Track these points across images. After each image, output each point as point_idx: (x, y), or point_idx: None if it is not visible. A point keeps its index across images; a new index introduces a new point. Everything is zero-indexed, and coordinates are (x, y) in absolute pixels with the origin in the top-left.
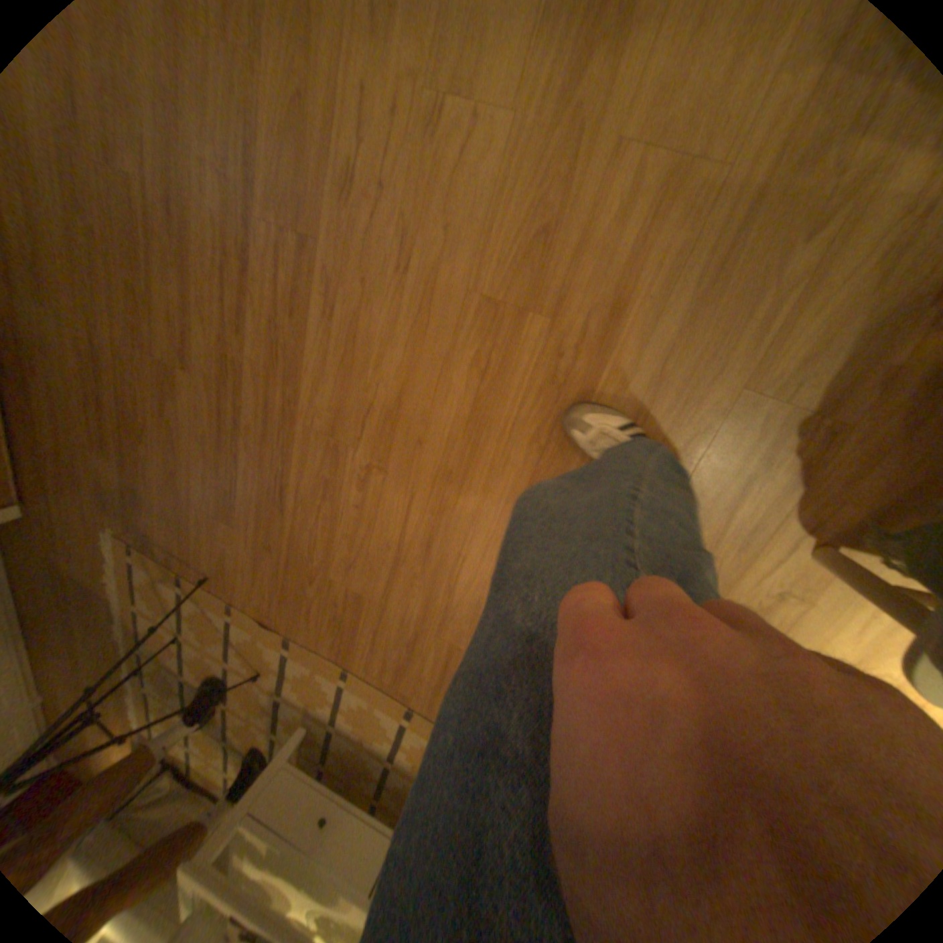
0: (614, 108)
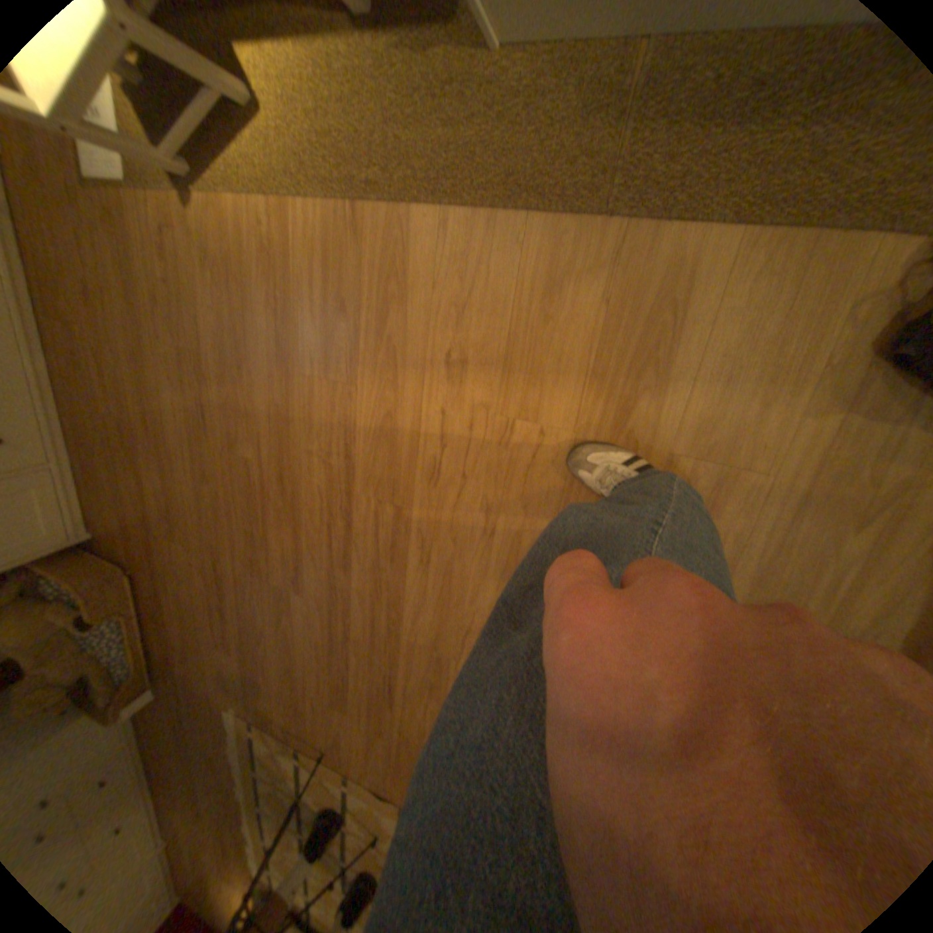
0: (662, 431)
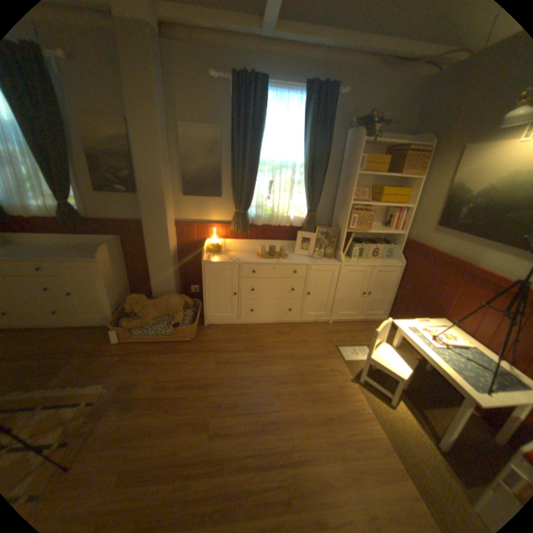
0: None
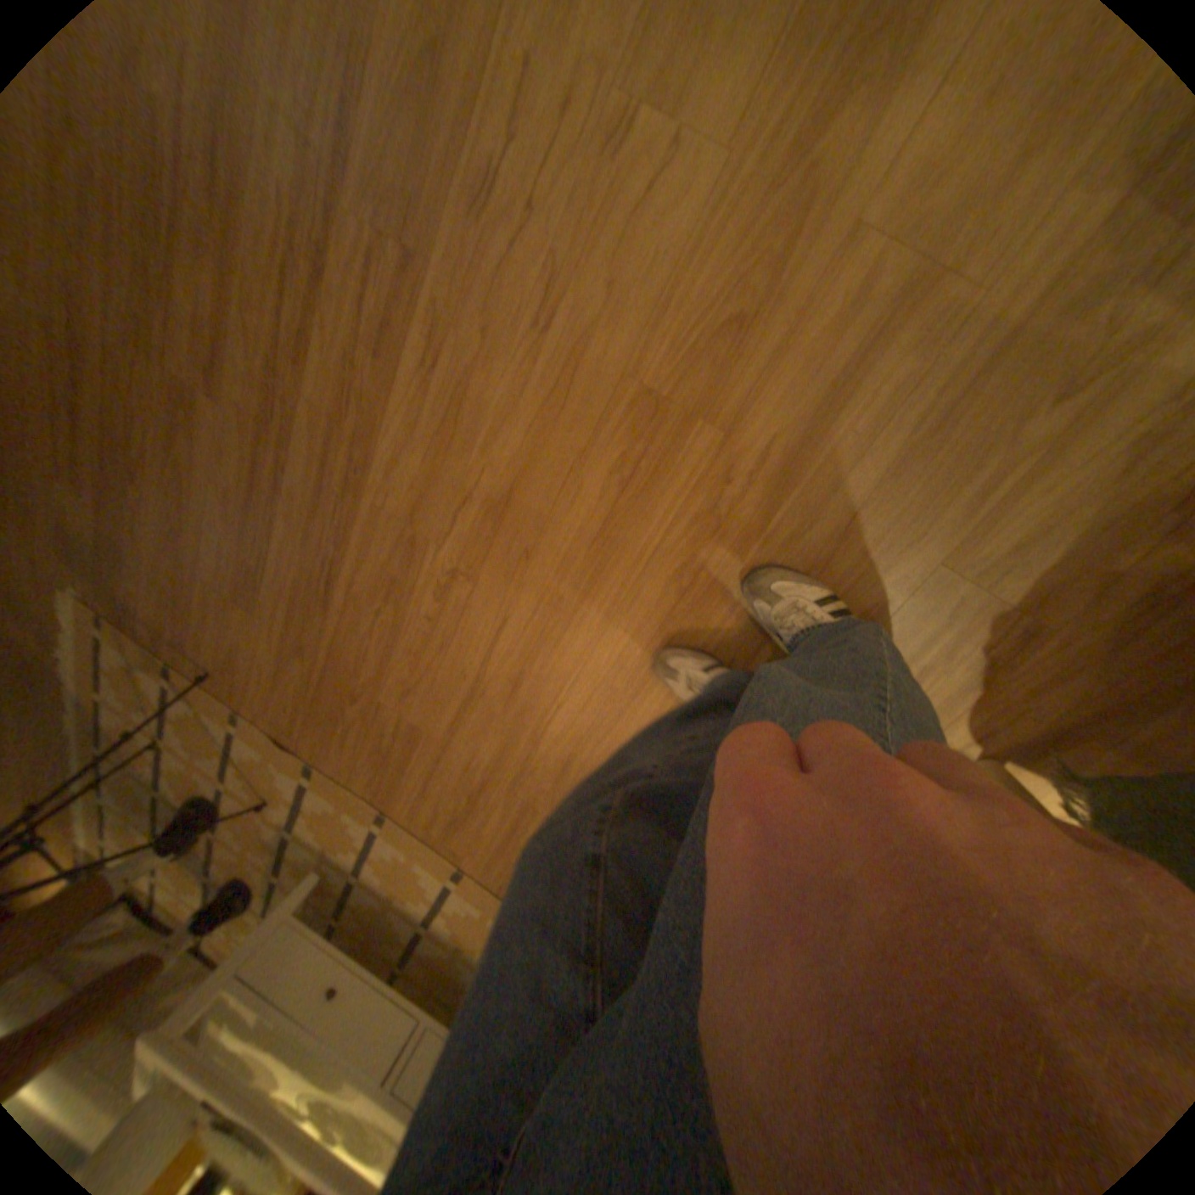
0: (858, 181)
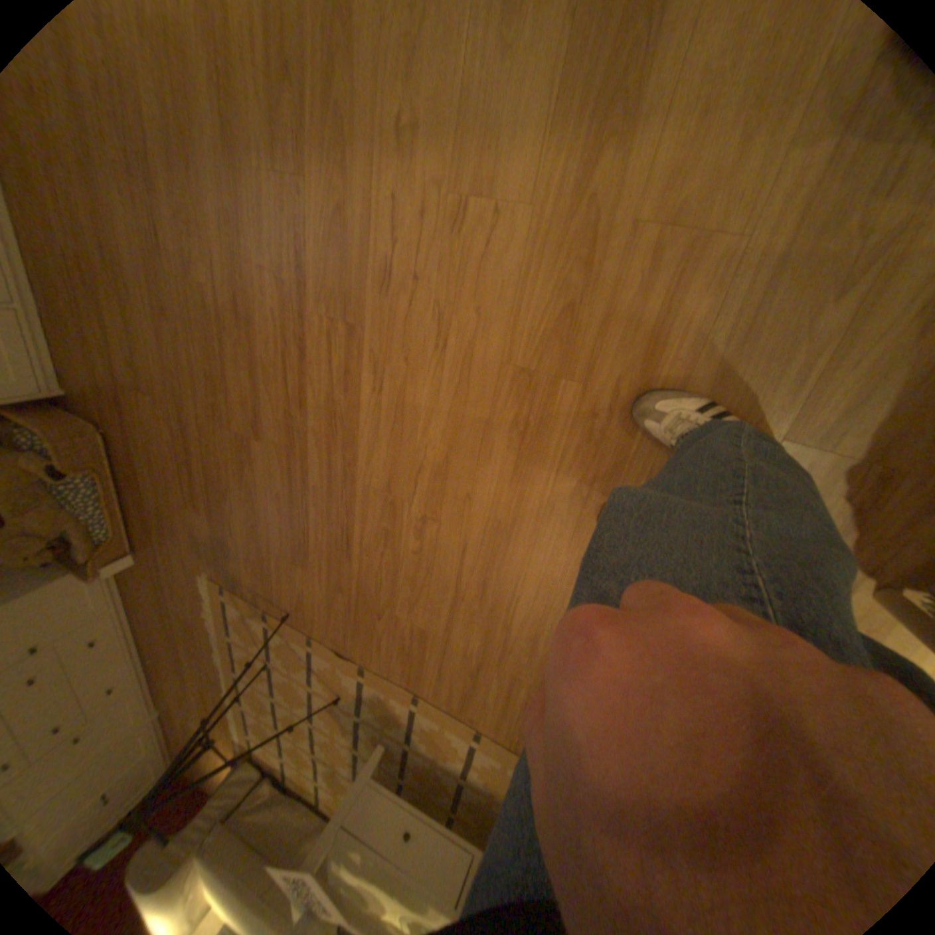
0: (627, 194)
